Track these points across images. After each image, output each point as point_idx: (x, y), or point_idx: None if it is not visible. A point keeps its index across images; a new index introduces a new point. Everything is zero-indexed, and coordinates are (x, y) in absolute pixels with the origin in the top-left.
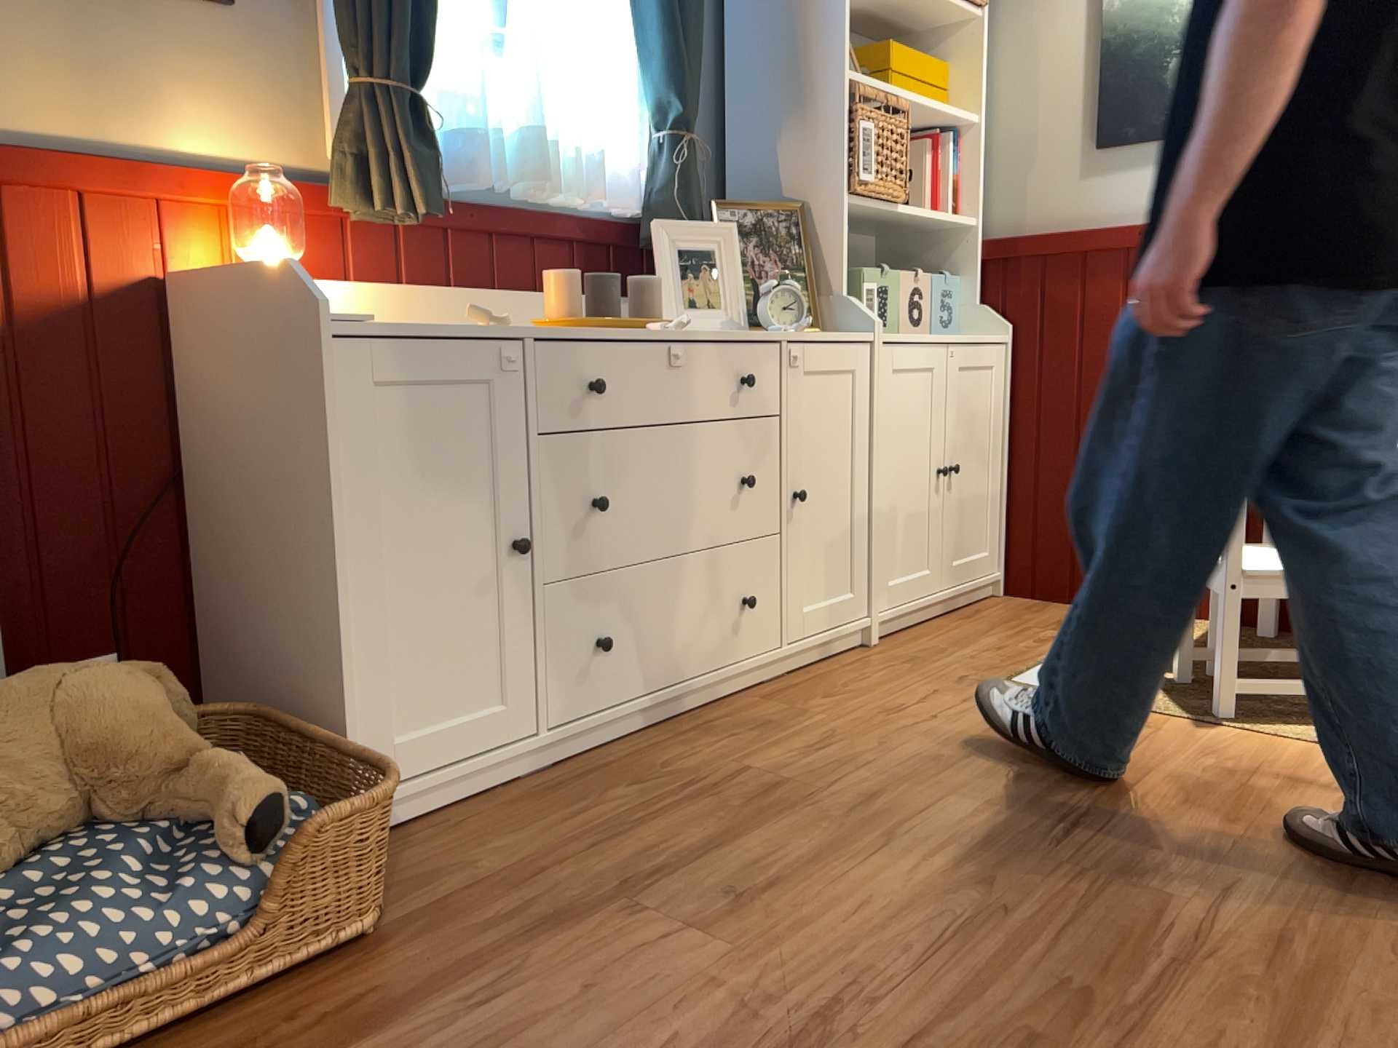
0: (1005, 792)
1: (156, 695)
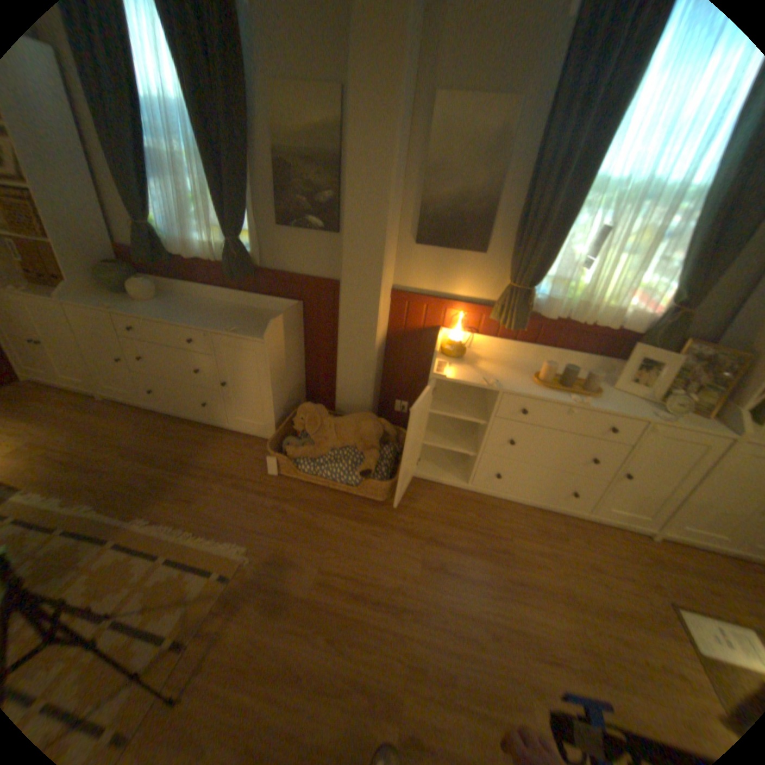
0: (567, 632)
1: (377, 431)
